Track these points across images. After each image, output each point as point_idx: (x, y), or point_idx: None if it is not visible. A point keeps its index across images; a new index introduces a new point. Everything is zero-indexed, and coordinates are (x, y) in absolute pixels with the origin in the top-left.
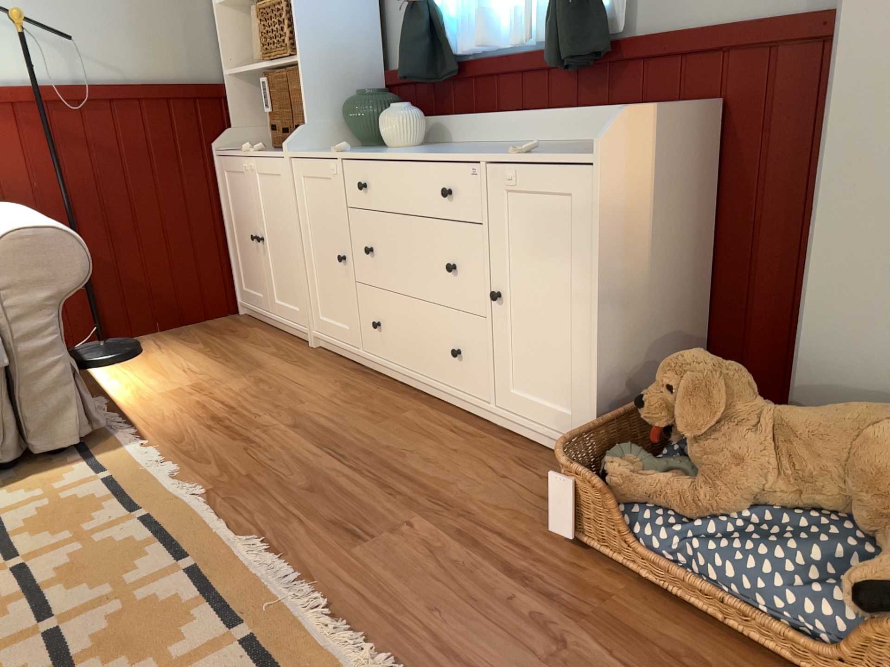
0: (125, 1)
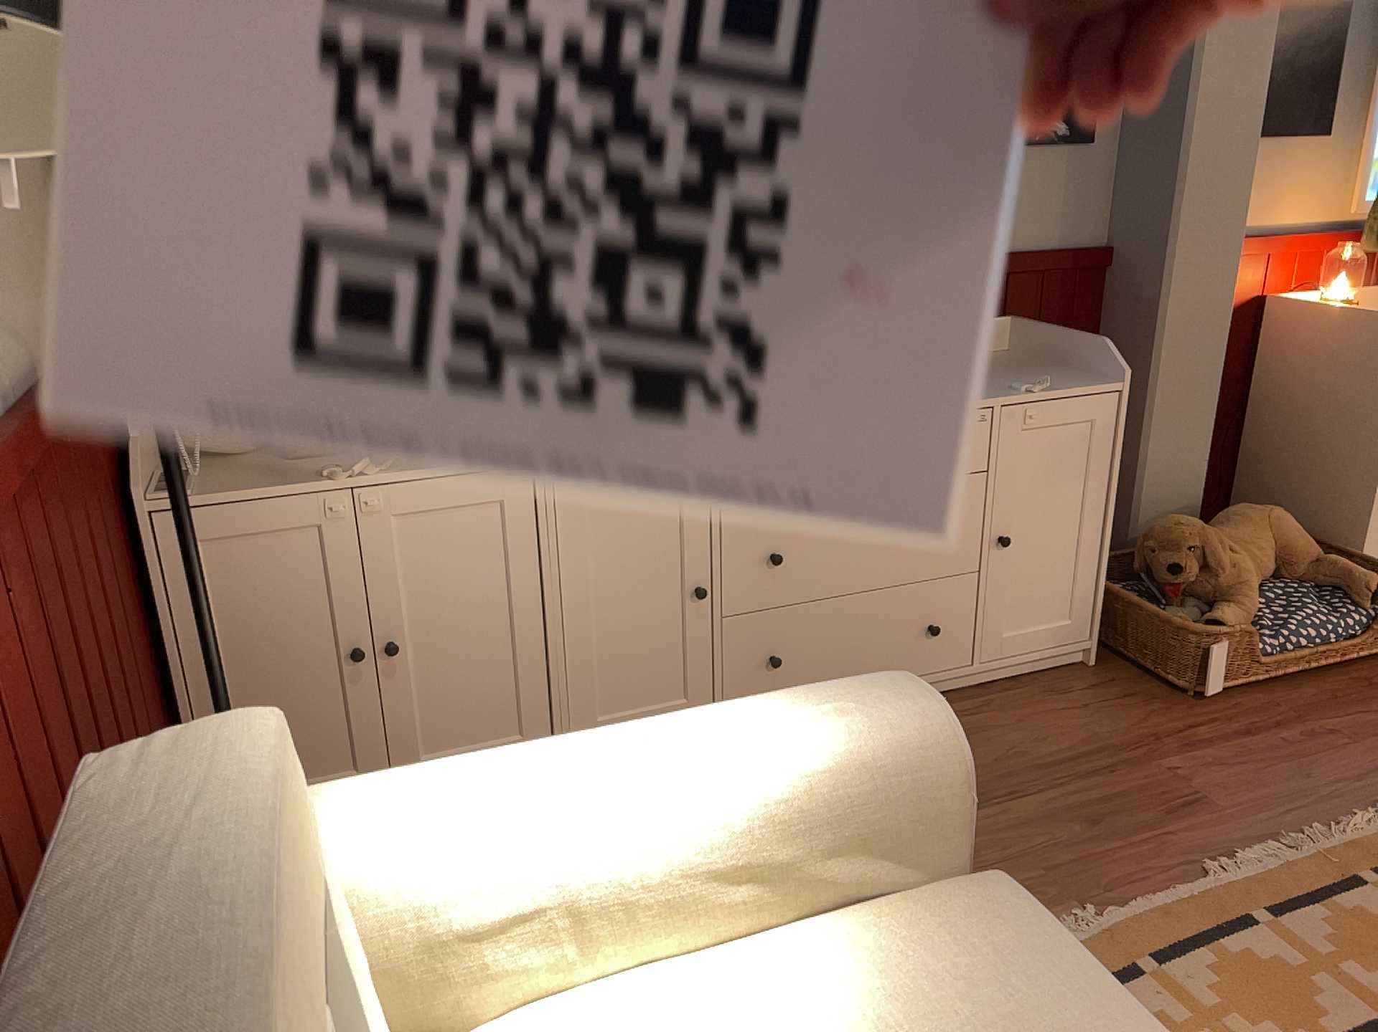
0: None
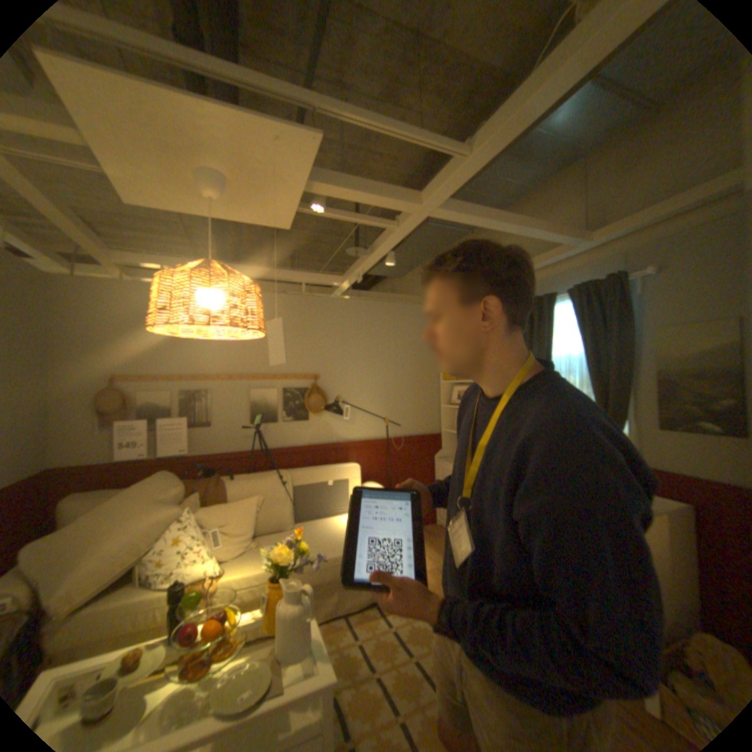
0: (413, 406)
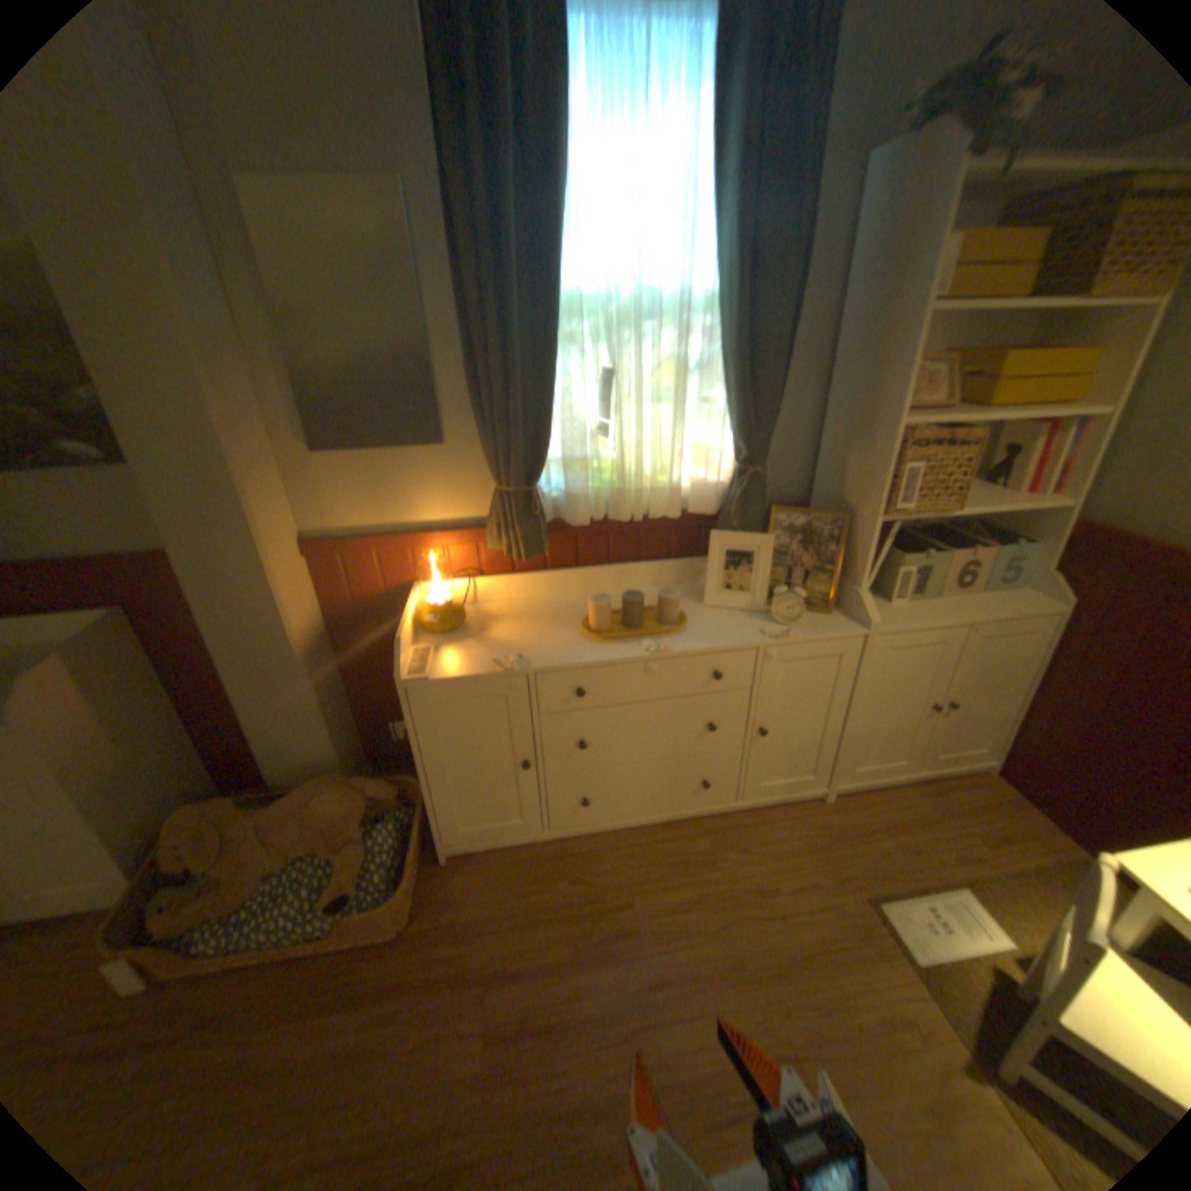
0: None
